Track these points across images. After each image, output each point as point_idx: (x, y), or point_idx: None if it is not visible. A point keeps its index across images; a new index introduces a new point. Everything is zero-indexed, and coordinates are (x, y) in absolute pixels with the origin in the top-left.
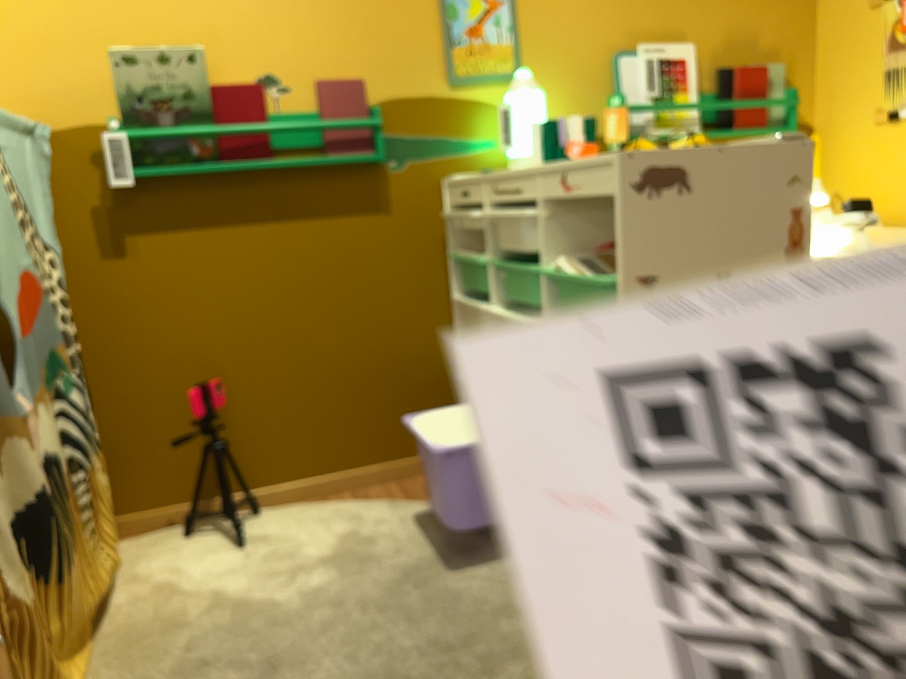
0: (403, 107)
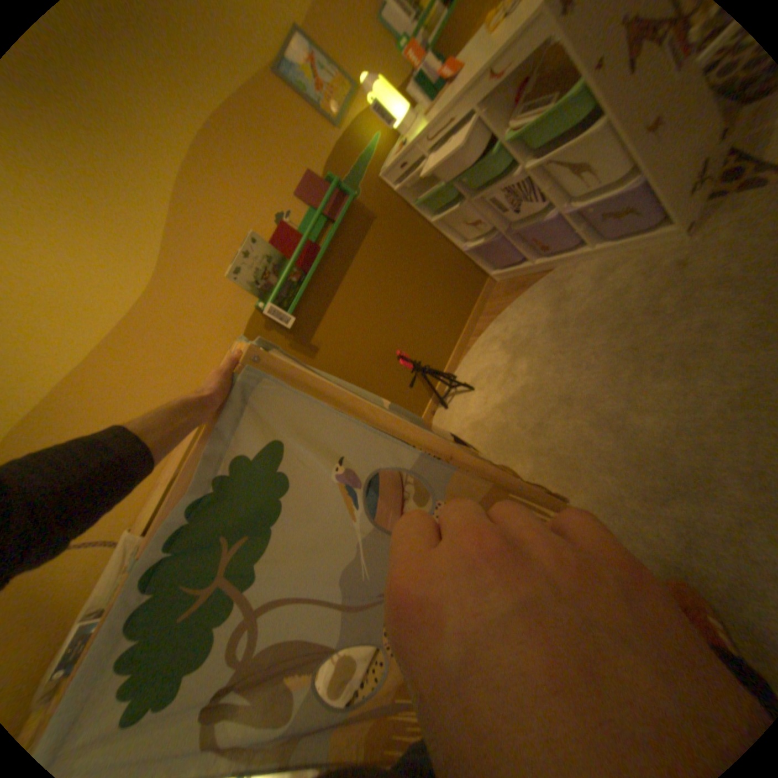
0: (333, 161)
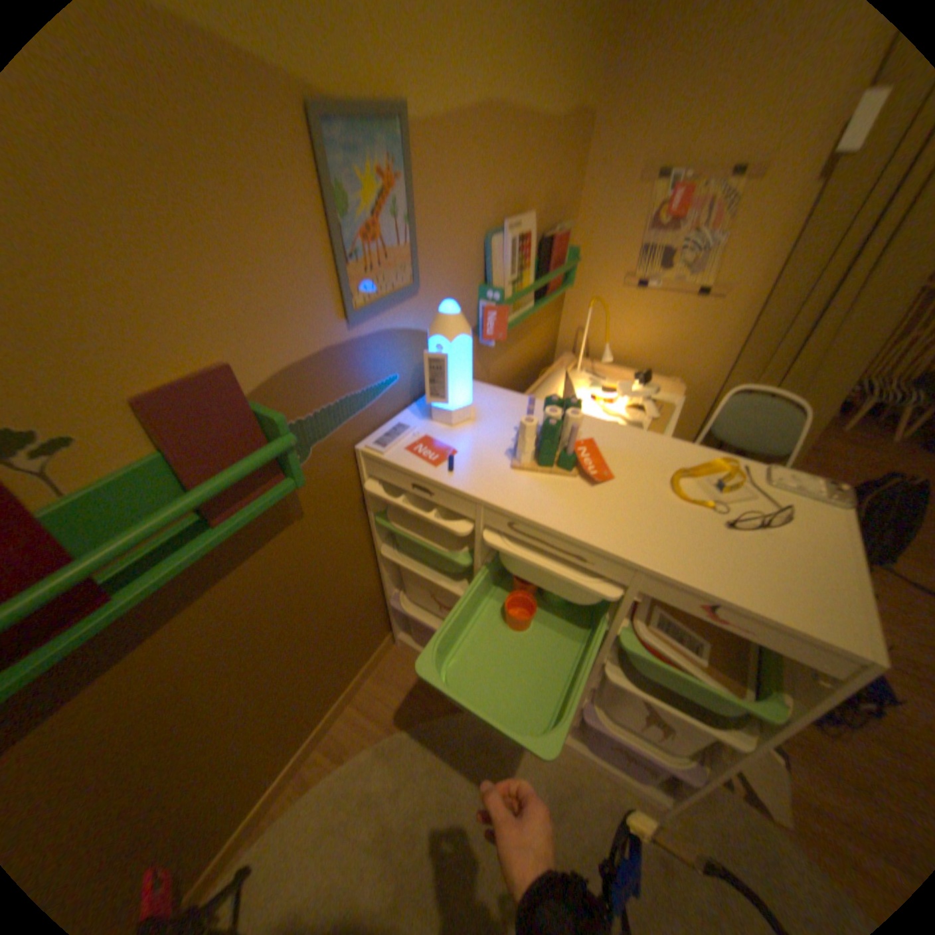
0: (294, 376)
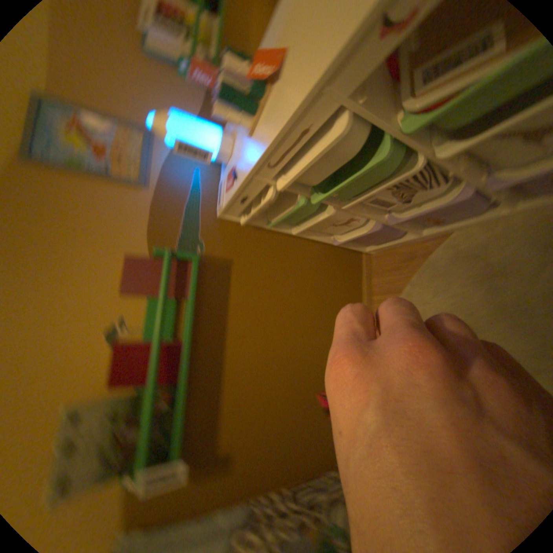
0: (156, 227)
